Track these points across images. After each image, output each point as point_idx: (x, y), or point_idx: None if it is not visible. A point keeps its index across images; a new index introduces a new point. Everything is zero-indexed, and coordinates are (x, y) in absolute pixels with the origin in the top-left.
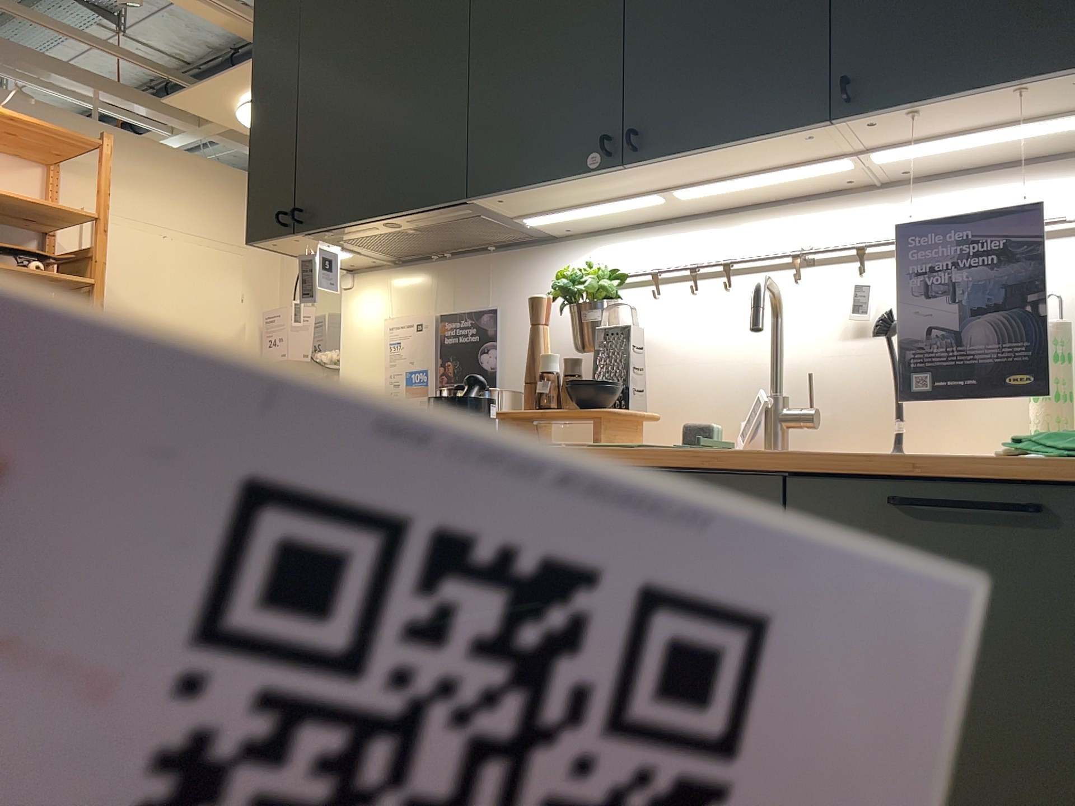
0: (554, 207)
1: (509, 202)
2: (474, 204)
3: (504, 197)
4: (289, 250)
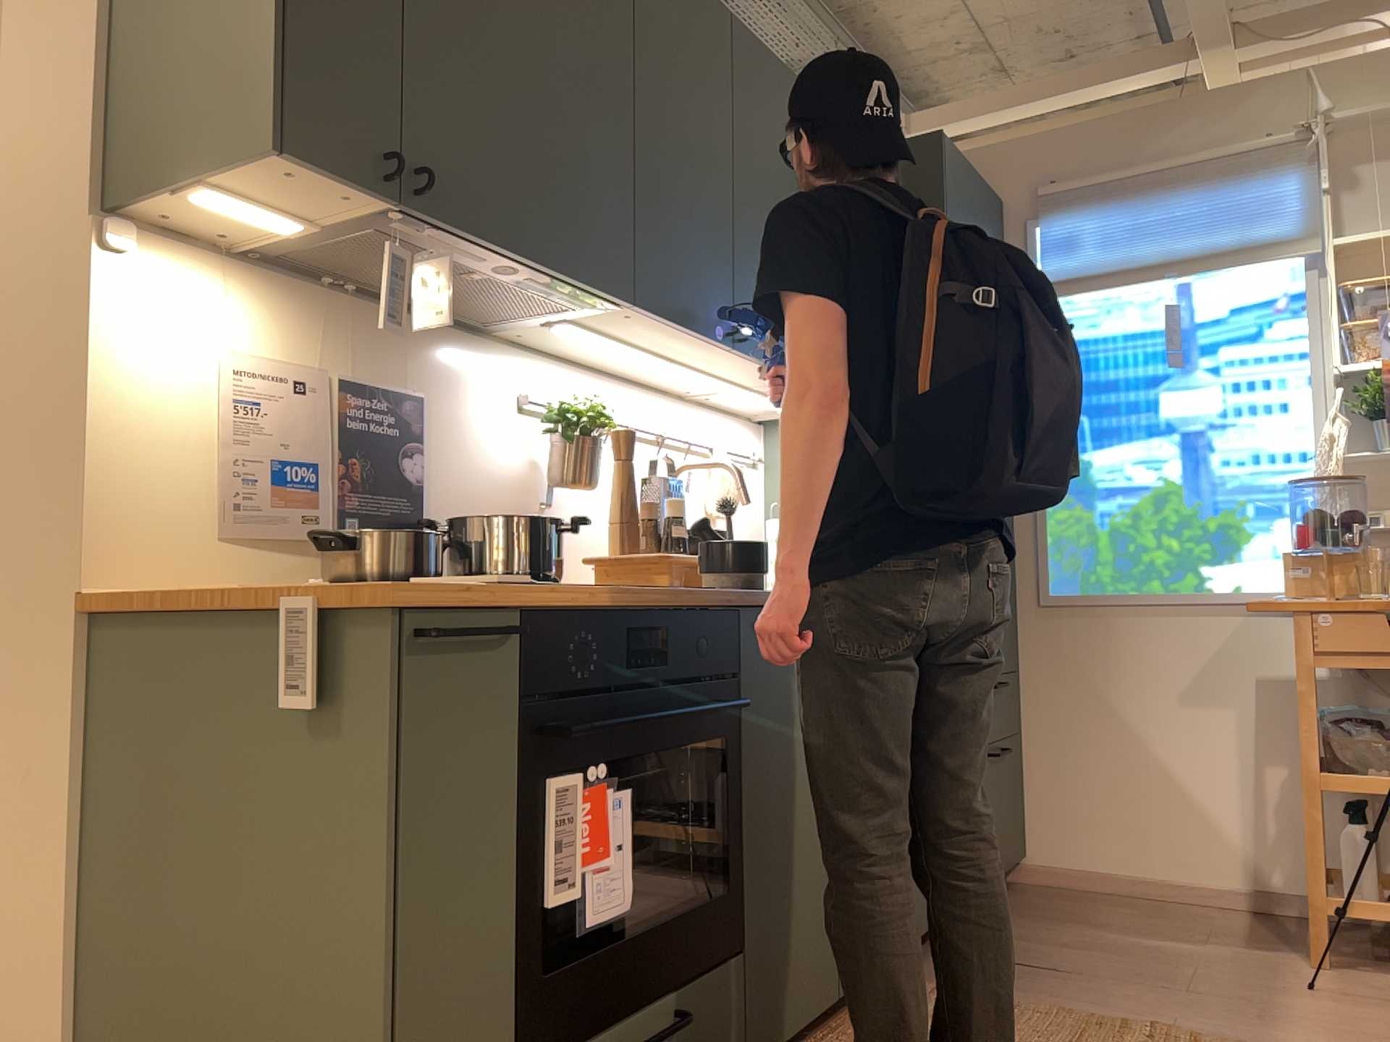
0: (604, 329)
1: (619, 316)
2: (606, 302)
3: (636, 314)
4: (260, 181)
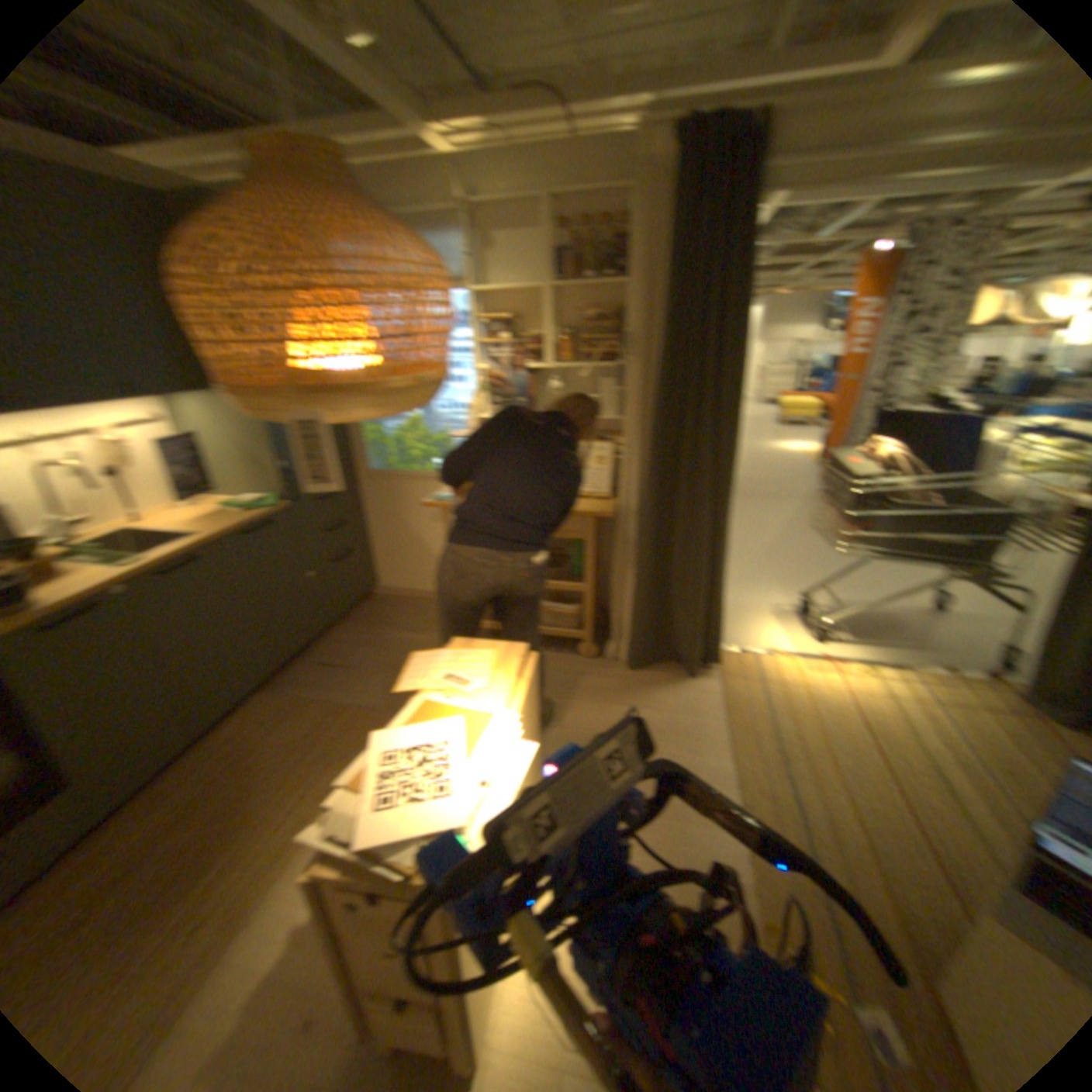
0: None
1: None
2: None
3: None
4: None
